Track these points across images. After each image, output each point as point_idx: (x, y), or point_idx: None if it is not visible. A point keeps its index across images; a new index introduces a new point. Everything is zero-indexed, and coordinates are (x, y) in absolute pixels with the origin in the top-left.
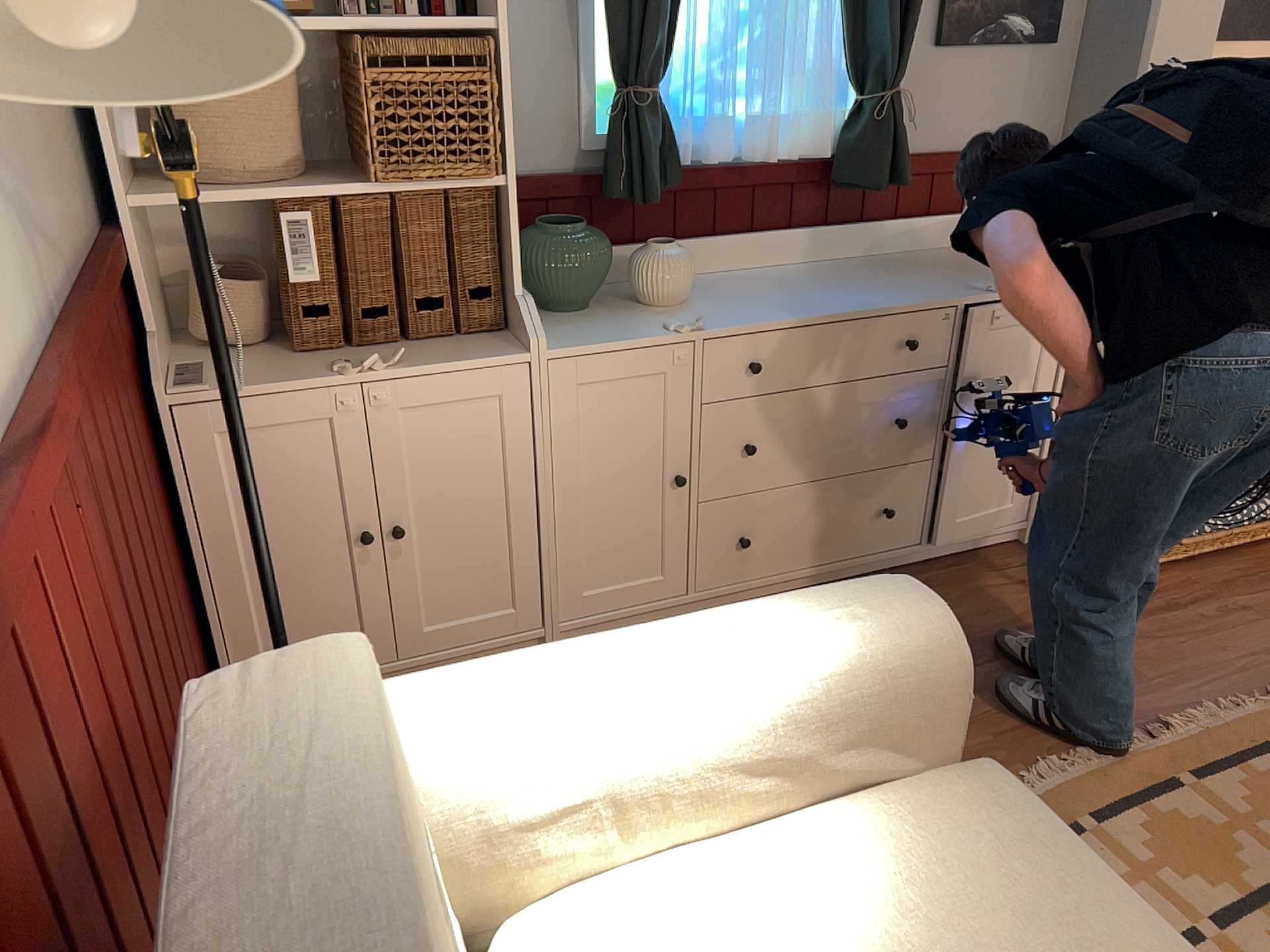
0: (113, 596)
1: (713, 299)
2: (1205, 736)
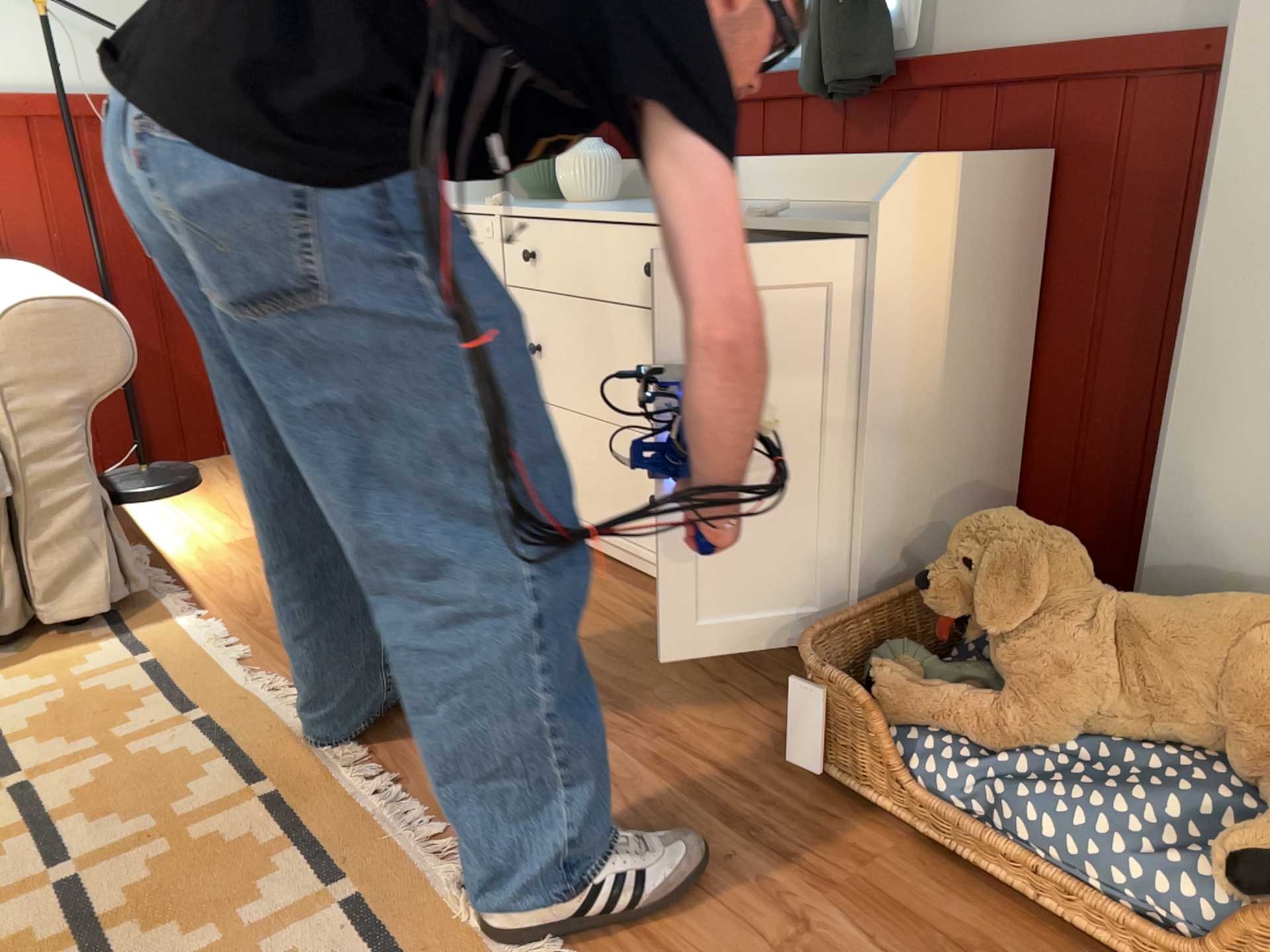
0: (103, 227)
1: (605, 205)
2: (362, 815)
